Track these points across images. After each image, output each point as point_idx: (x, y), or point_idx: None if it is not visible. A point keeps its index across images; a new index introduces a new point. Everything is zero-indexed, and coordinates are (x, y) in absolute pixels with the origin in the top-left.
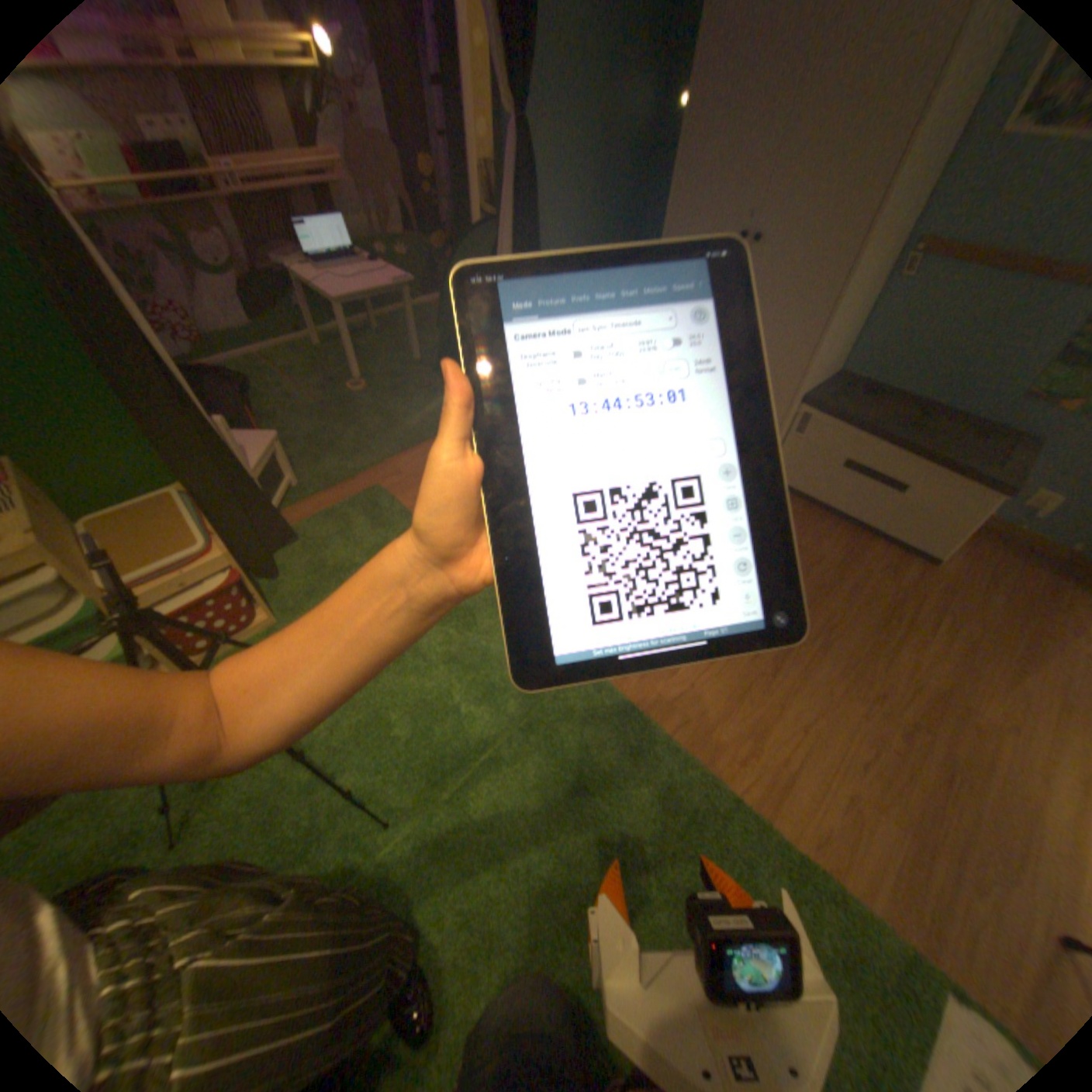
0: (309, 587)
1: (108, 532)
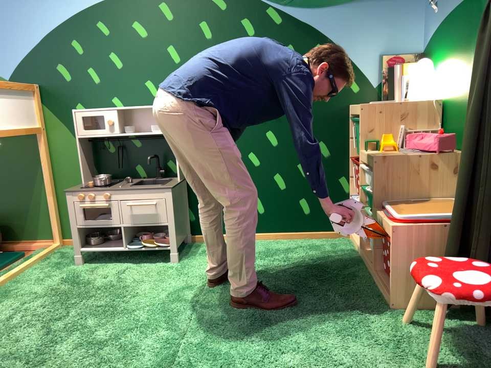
0: (423, 331)
1: (436, 202)
